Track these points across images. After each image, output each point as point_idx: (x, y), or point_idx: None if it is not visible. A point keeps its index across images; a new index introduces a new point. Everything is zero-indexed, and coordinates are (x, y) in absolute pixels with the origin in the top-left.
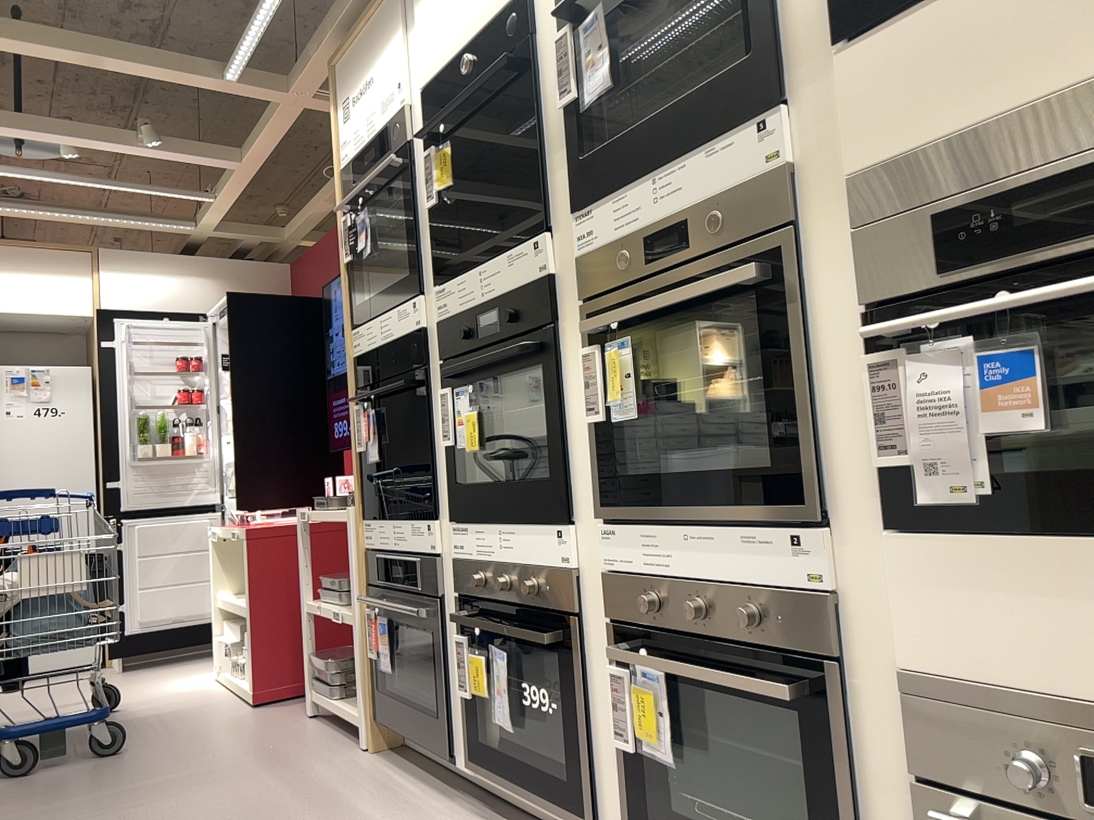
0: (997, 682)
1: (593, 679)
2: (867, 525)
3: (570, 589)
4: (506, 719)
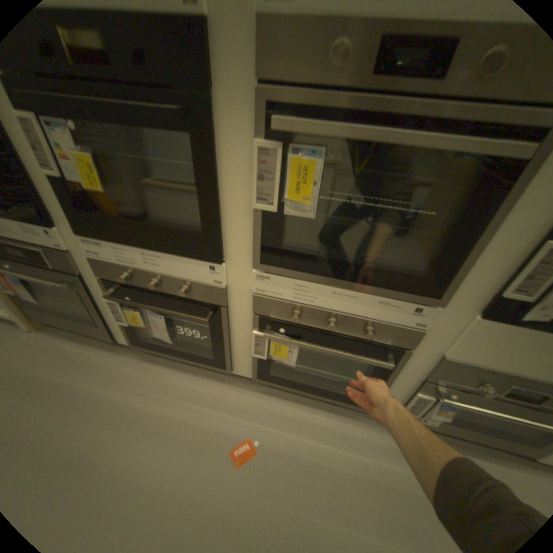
0: (492, 368)
1: (234, 328)
2: (464, 310)
3: (222, 296)
4: (166, 339)
